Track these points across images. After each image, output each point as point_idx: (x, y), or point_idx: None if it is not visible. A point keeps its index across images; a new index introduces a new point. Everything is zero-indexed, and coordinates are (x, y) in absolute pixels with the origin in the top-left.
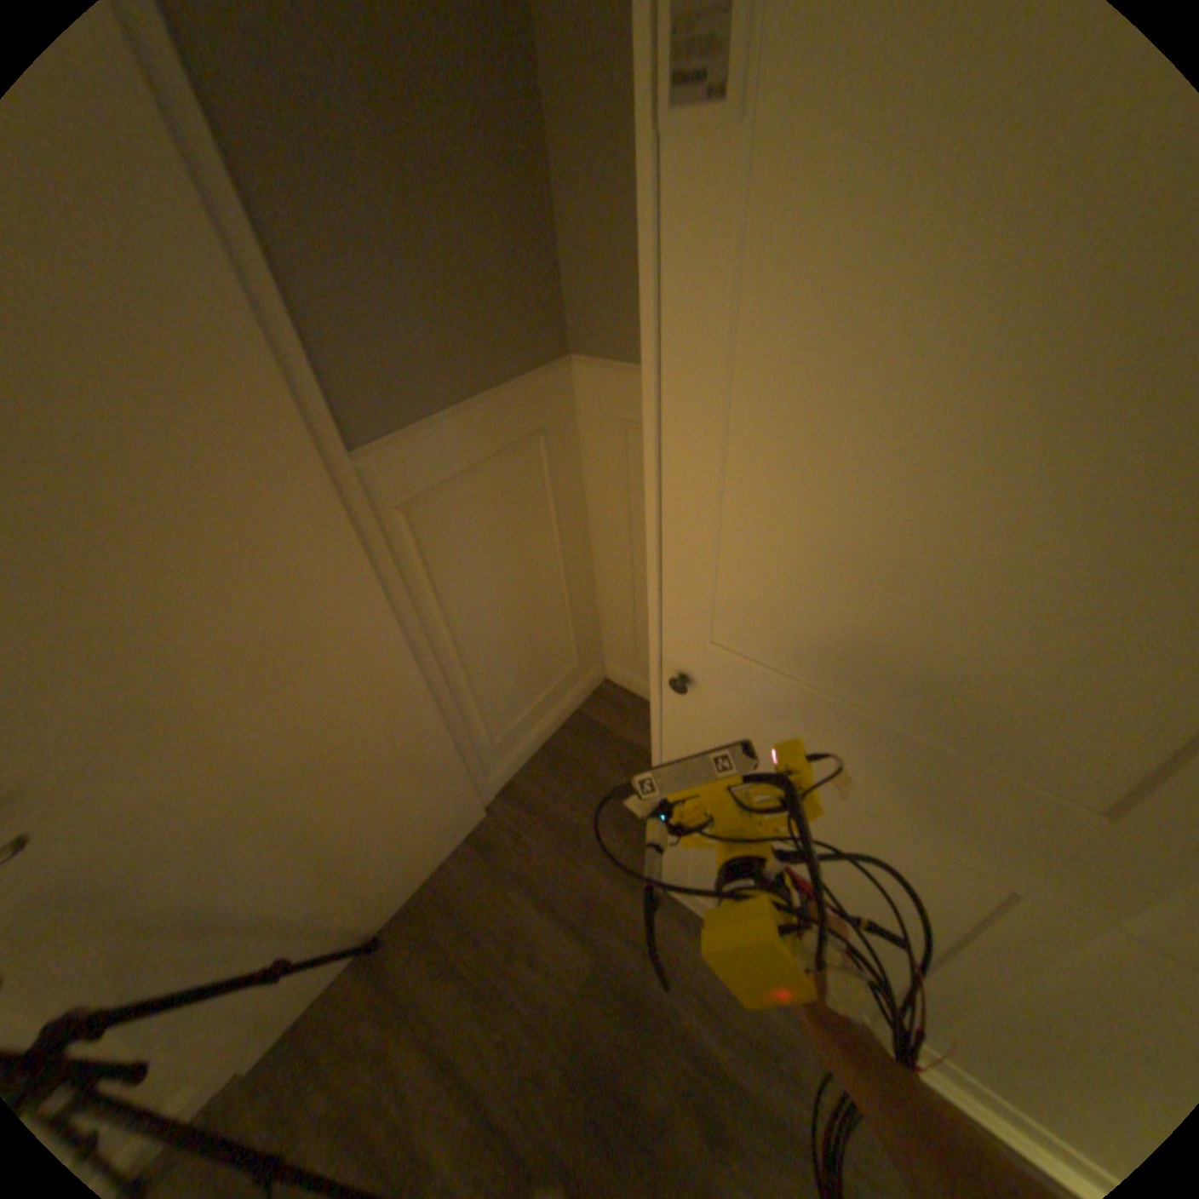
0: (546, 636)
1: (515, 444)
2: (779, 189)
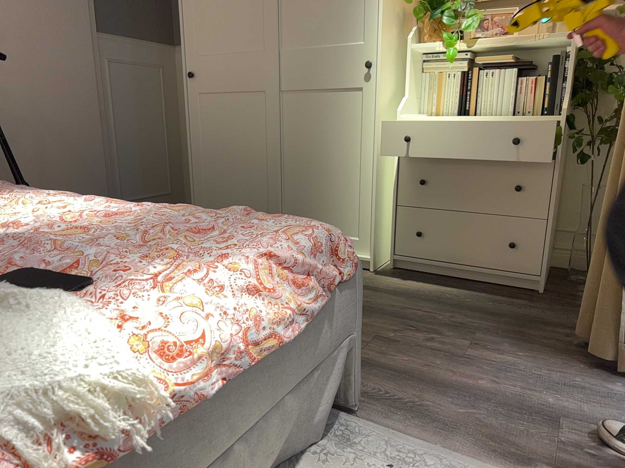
0: (157, 161)
1: (152, 65)
2: None
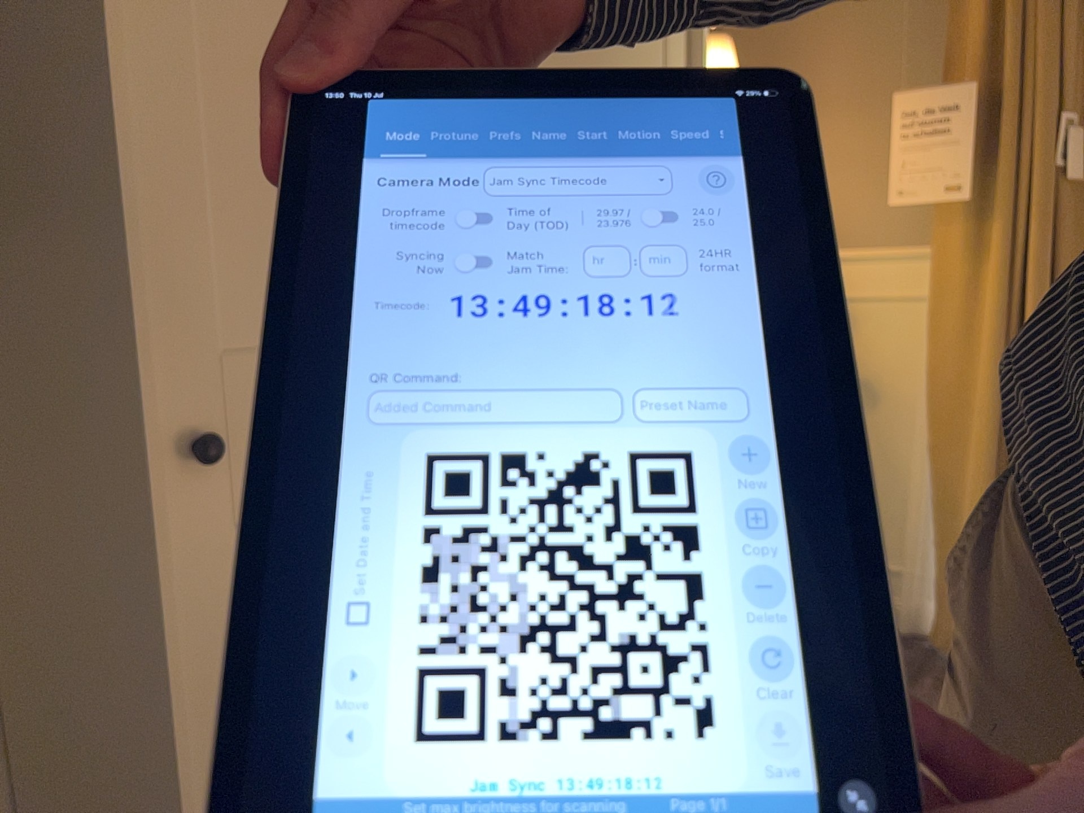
0: None
1: None
2: None
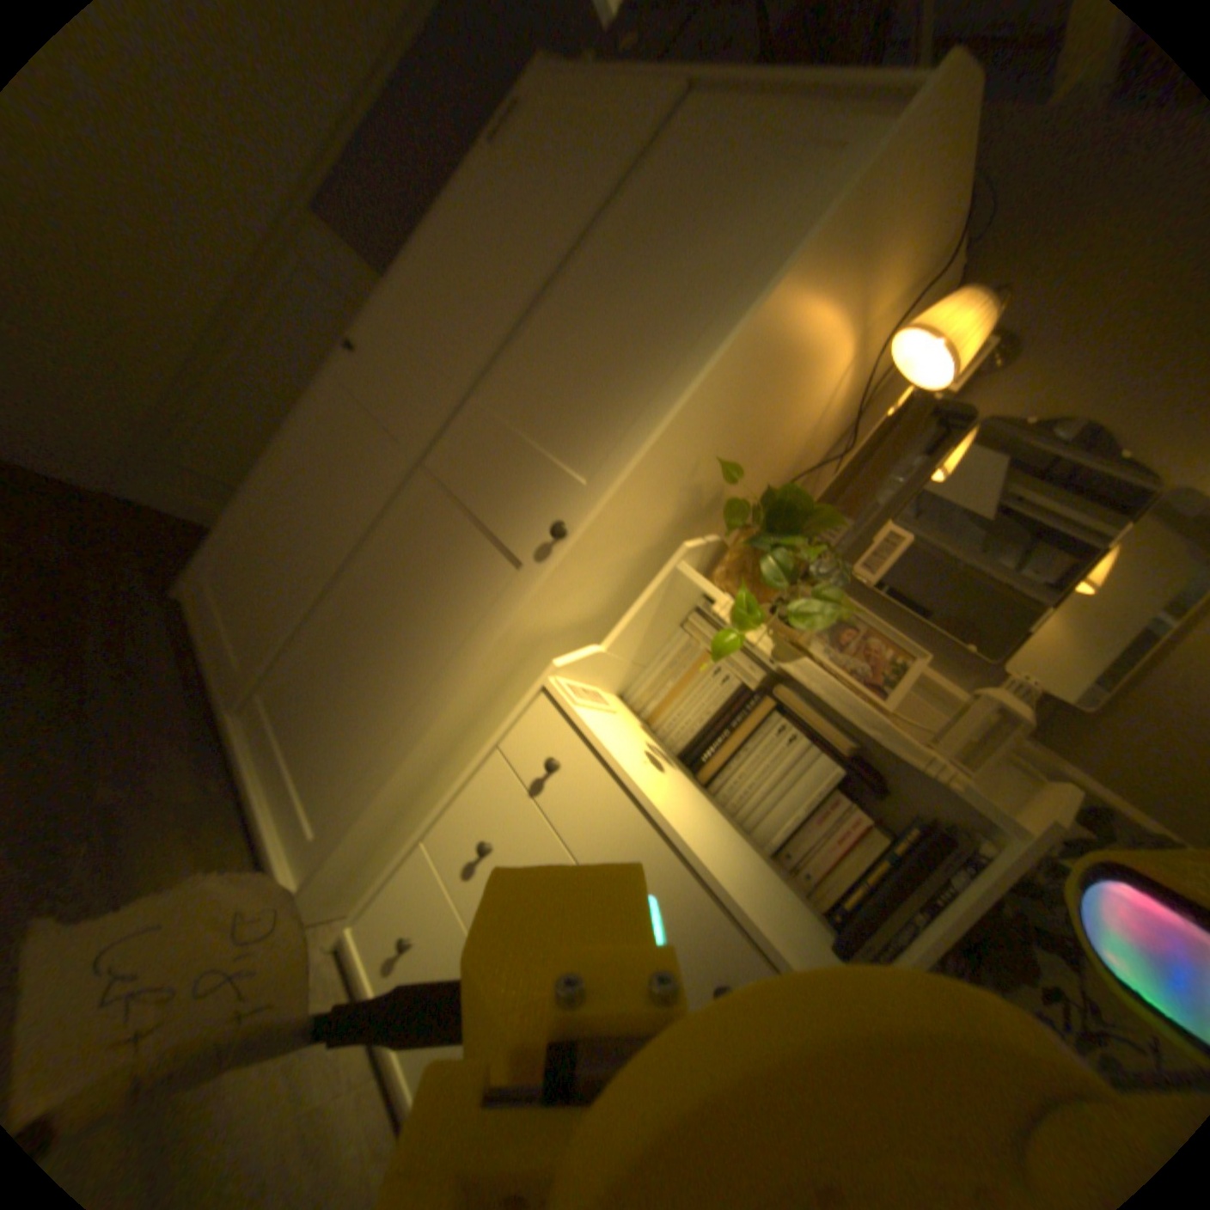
0: None
1: None
2: (485, 163)
